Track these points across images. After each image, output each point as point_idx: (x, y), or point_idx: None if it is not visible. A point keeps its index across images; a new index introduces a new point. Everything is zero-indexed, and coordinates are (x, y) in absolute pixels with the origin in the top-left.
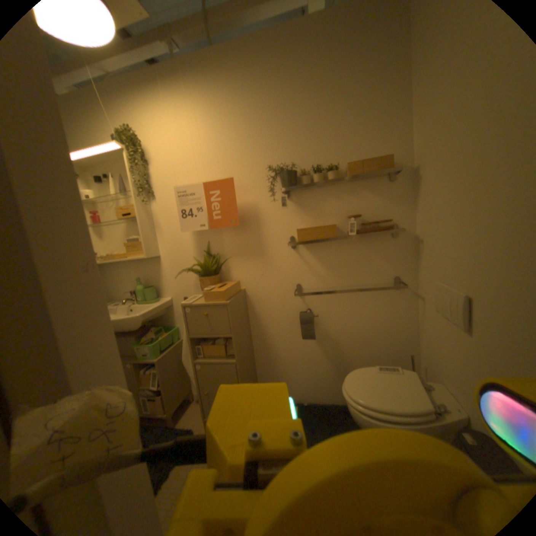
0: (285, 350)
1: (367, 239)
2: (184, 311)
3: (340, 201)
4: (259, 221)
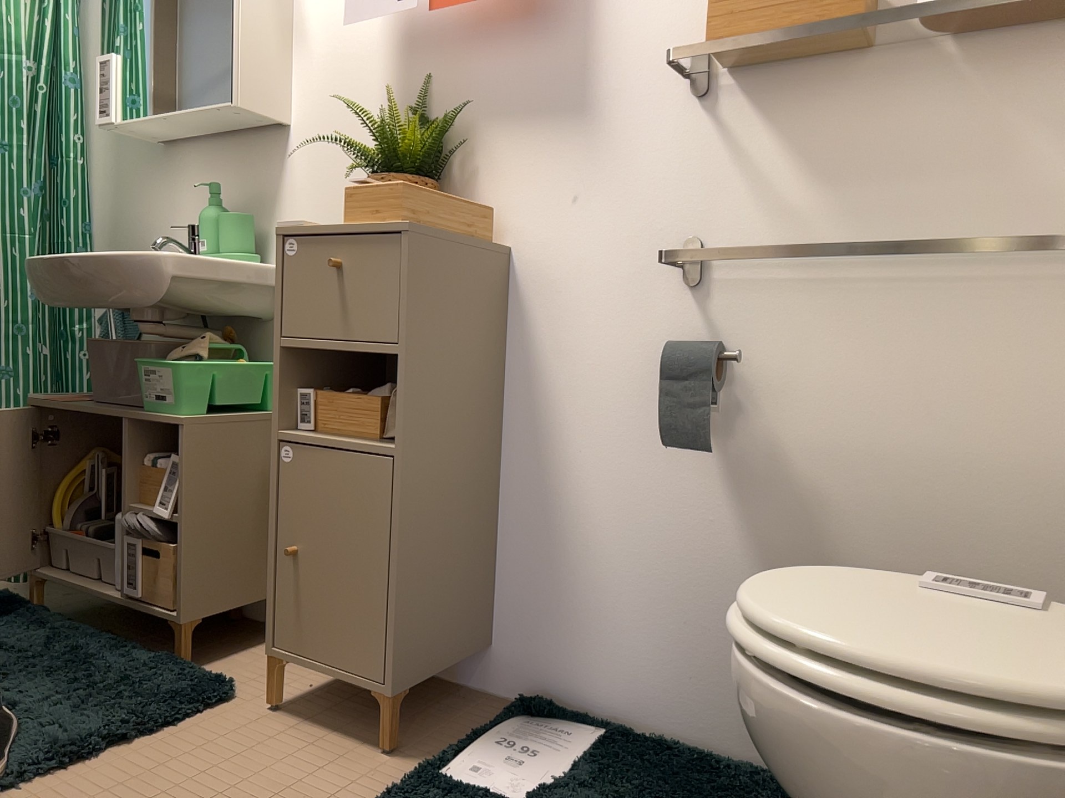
0: (602, 499)
1: (992, 59)
2: (283, 254)
3: None
4: (592, 4)
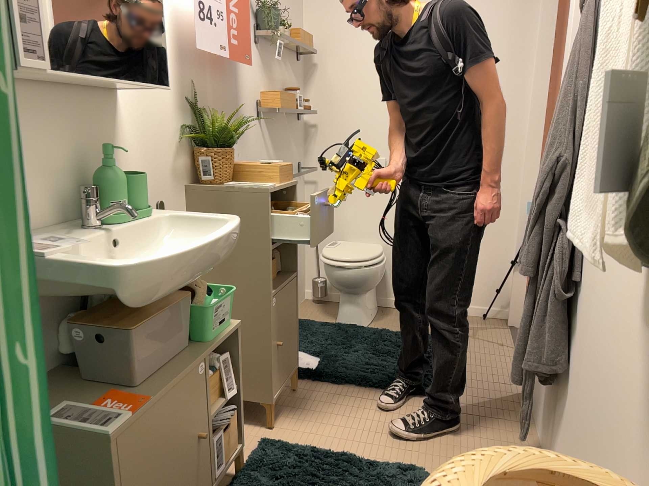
0: None
1: (290, 120)
2: (269, 201)
3: (280, 71)
4: (238, 69)
